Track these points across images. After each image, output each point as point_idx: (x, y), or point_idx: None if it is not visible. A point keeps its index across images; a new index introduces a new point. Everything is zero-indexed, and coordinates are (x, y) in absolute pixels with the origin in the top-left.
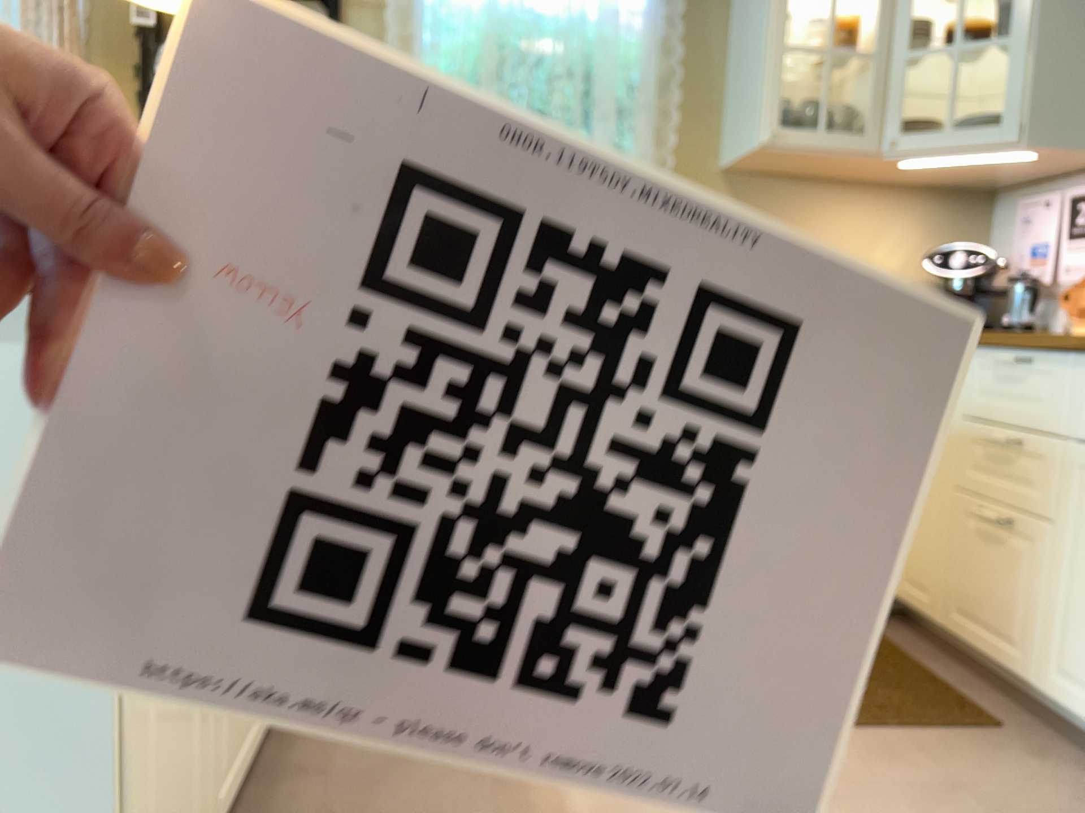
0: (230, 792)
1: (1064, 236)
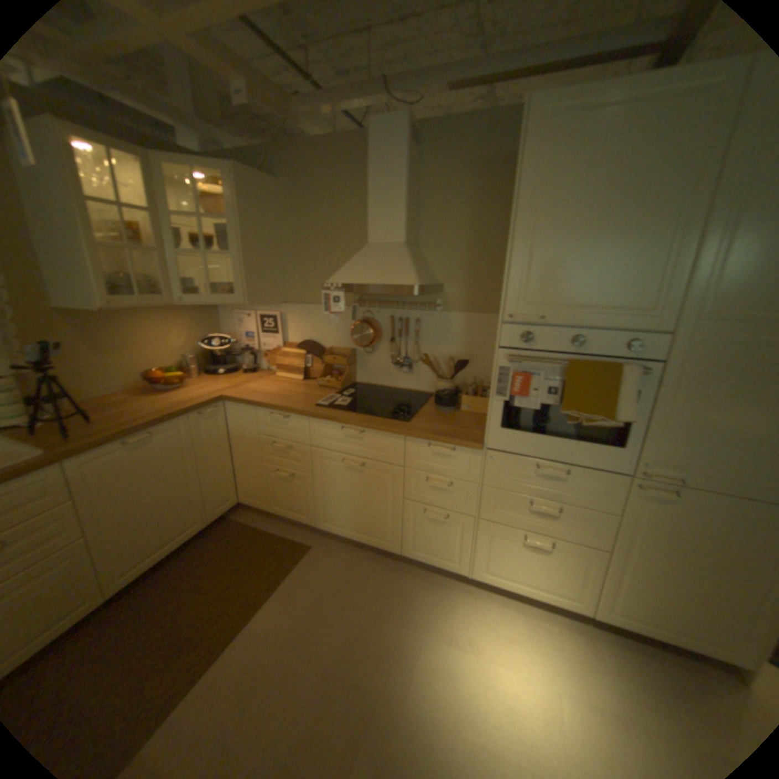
0: None
1: (253, 328)
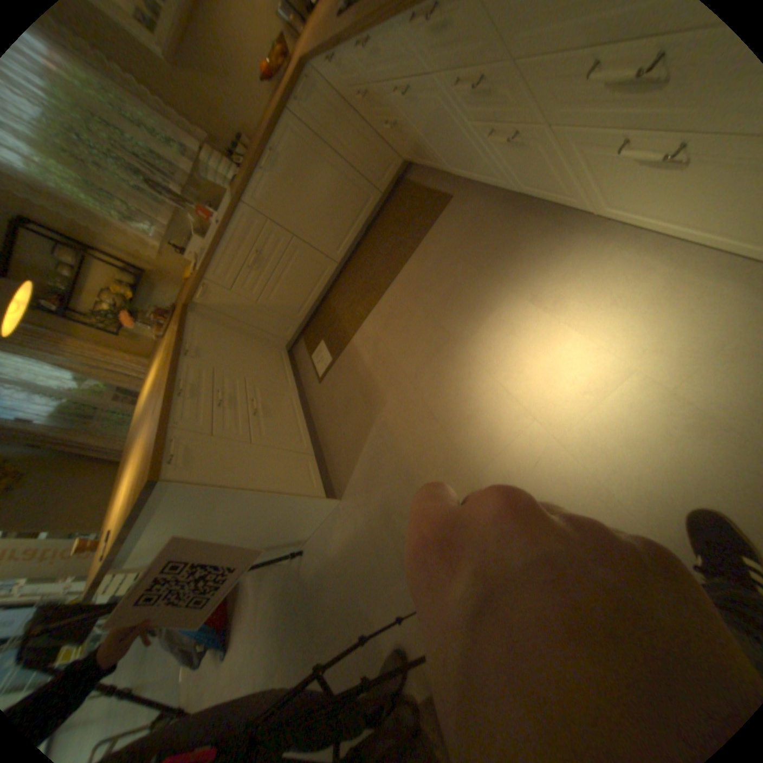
0: (310, 432)
1: None
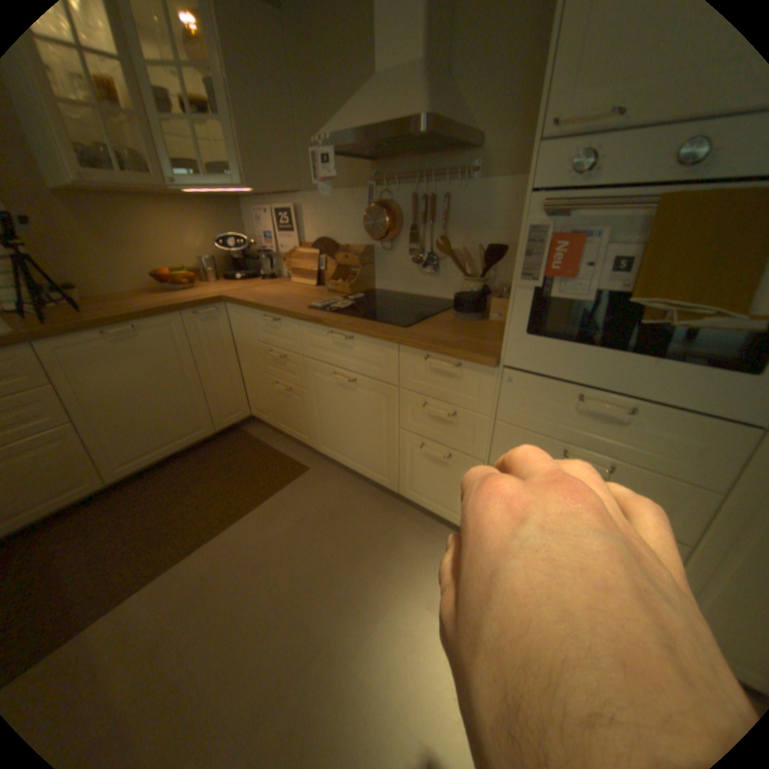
0: None
1: (274, 226)
